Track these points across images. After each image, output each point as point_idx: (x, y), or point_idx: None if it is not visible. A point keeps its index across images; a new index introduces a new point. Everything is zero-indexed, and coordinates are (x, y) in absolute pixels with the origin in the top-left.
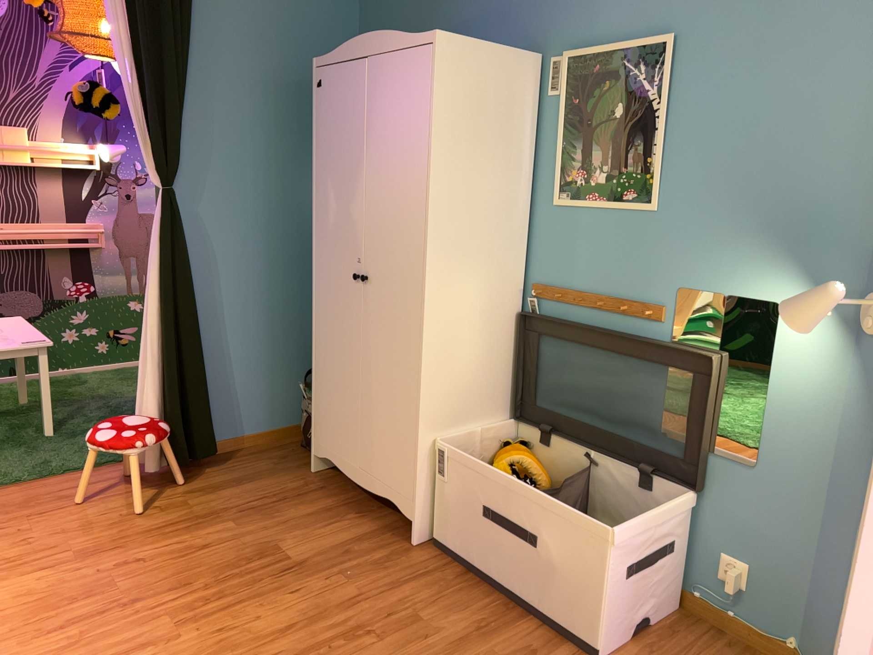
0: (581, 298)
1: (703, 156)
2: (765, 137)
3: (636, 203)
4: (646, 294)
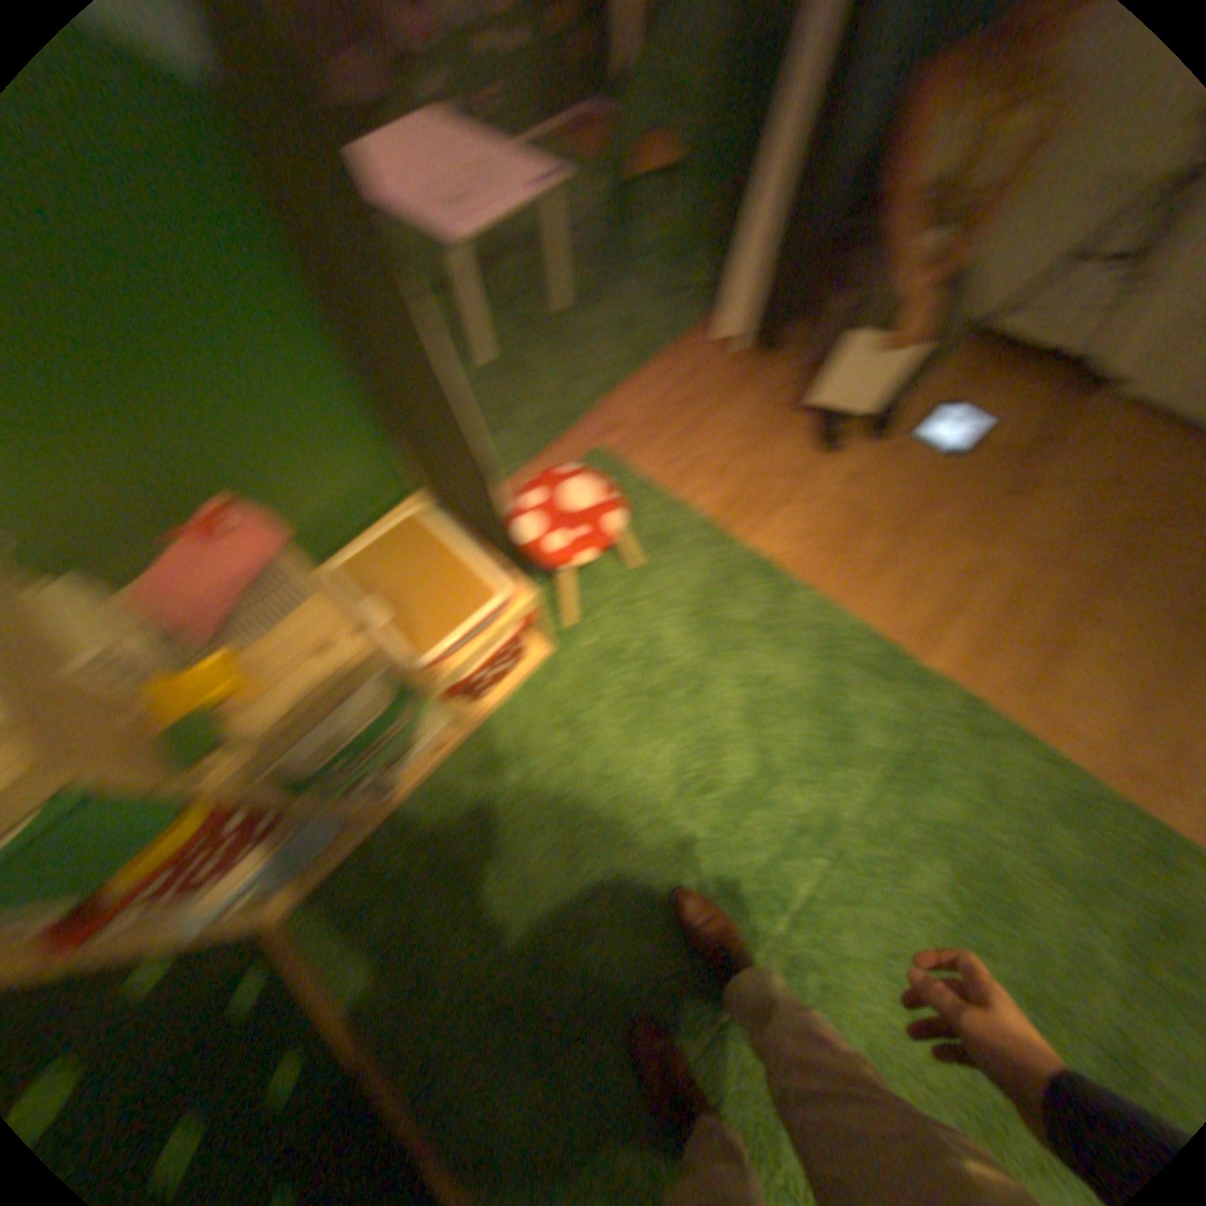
0: None
1: None
2: None
3: None
4: None
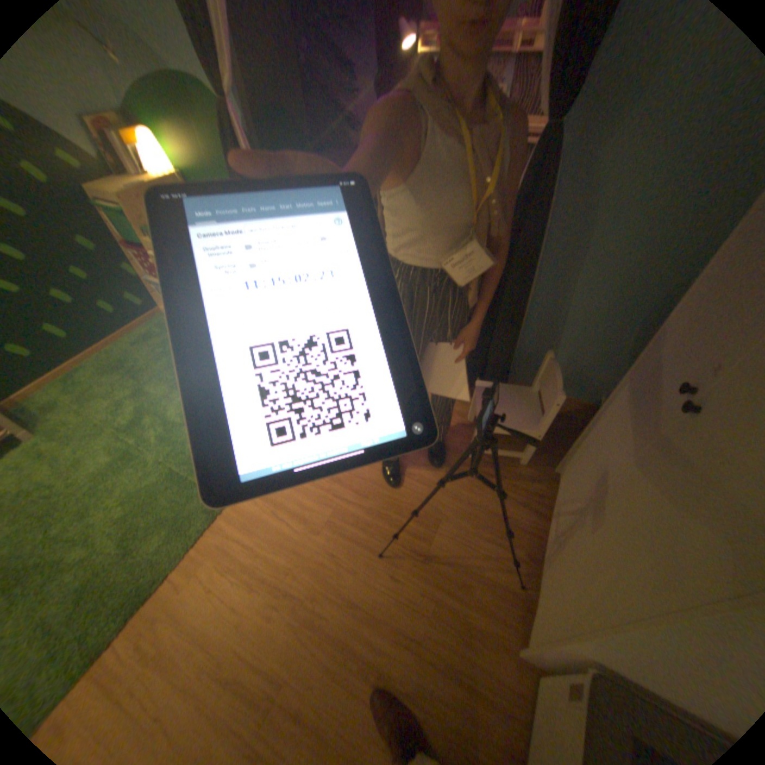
0: None
1: None
2: None
3: None
4: None
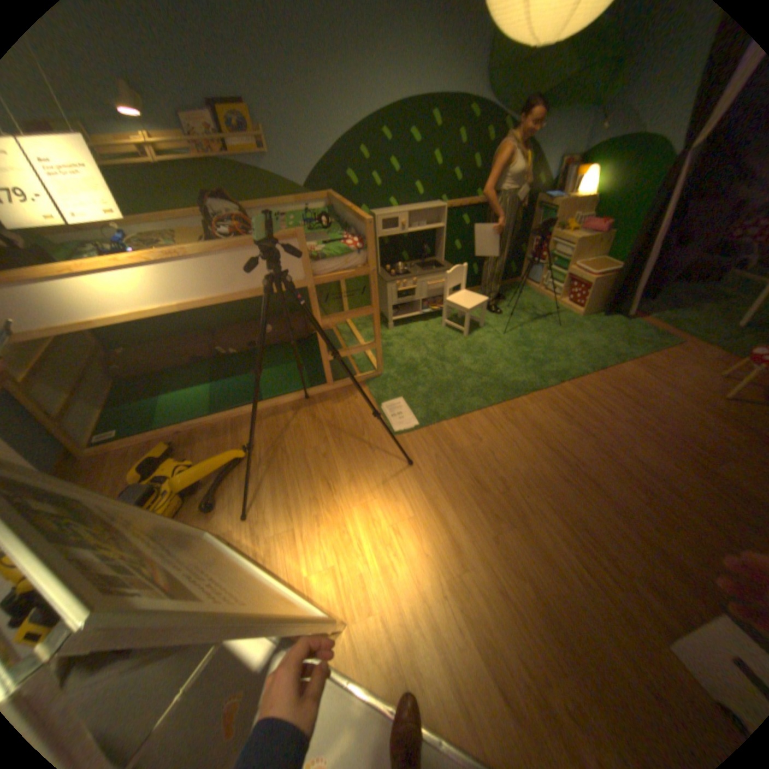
0: None
1: None
2: None
3: None
4: None
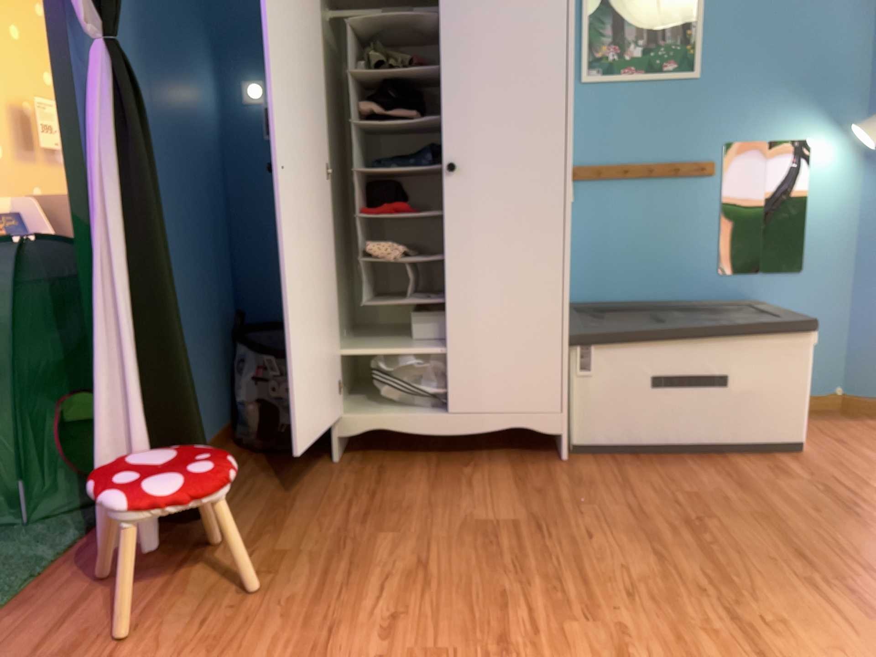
0: (628, 170)
1: (739, 26)
2: (790, 9)
3: (679, 72)
4: (694, 154)
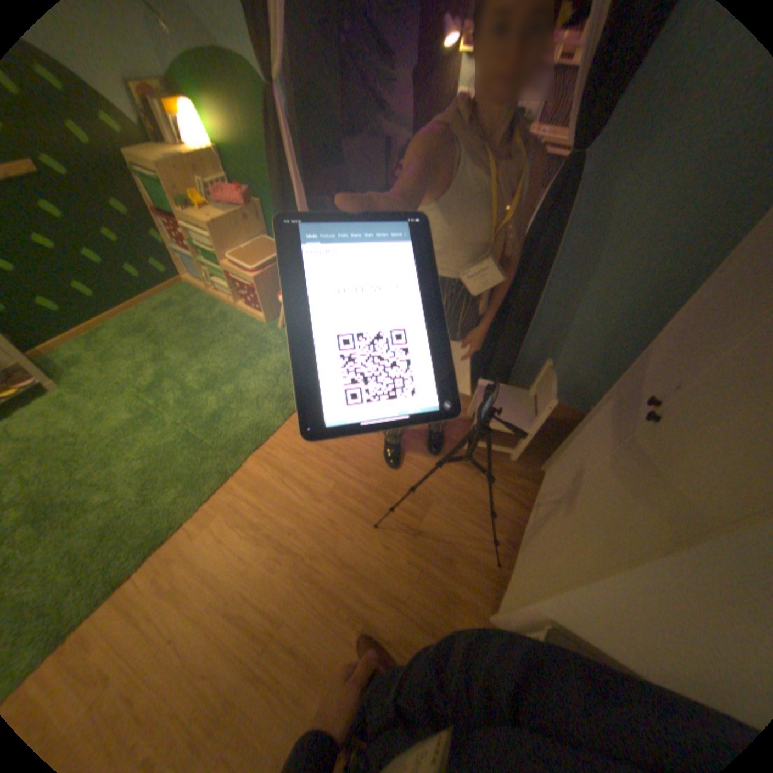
0: None
1: None
2: None
3: None
4: None
